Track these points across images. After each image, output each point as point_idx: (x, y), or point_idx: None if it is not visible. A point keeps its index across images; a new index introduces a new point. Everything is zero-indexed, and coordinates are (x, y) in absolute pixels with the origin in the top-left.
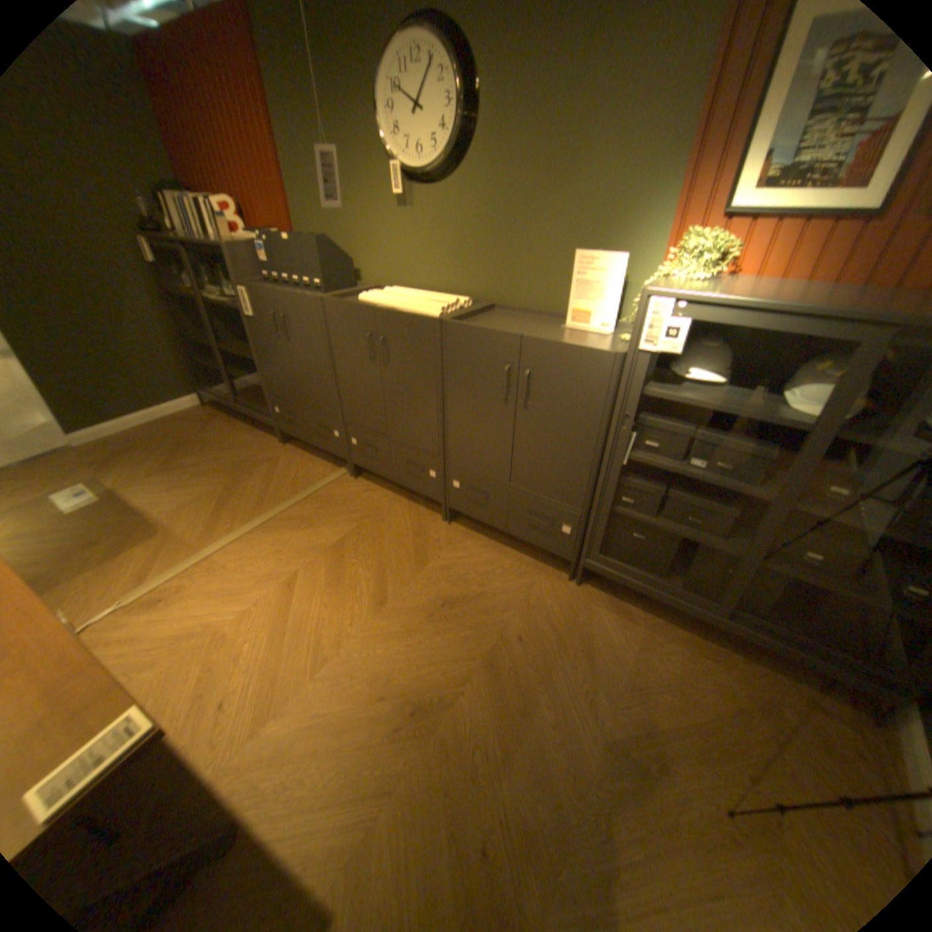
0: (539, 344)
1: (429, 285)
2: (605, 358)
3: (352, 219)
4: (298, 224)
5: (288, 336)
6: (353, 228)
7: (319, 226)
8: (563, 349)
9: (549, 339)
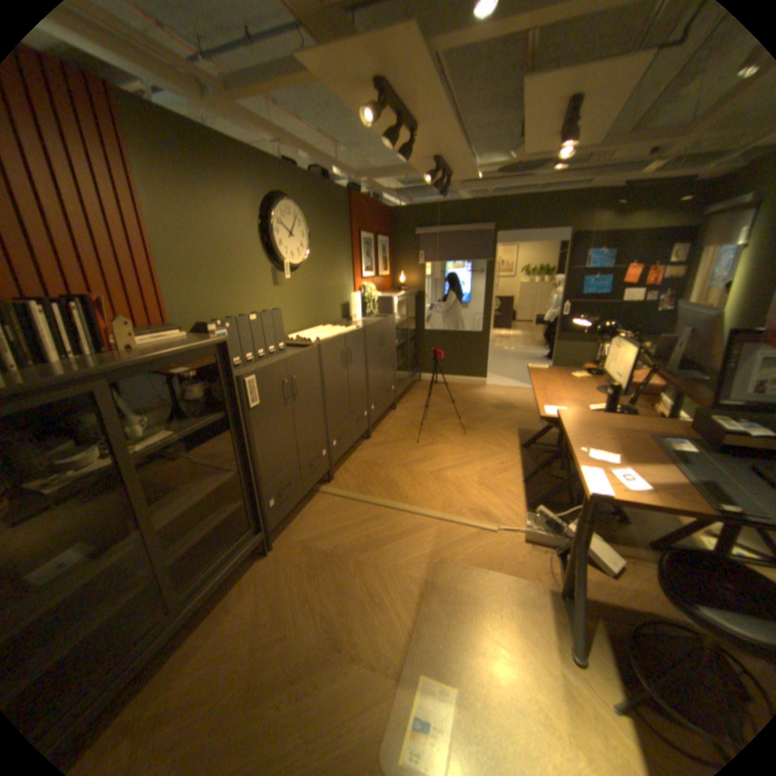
0: (383, 322)
1: (294, 330)
2: (391, 319)
3: (241, 300)
4: (175, 316)
5: (295, 395)
6: (242, 307)
7: (206, 311)
8: (386, 321)
9: (382, 320)
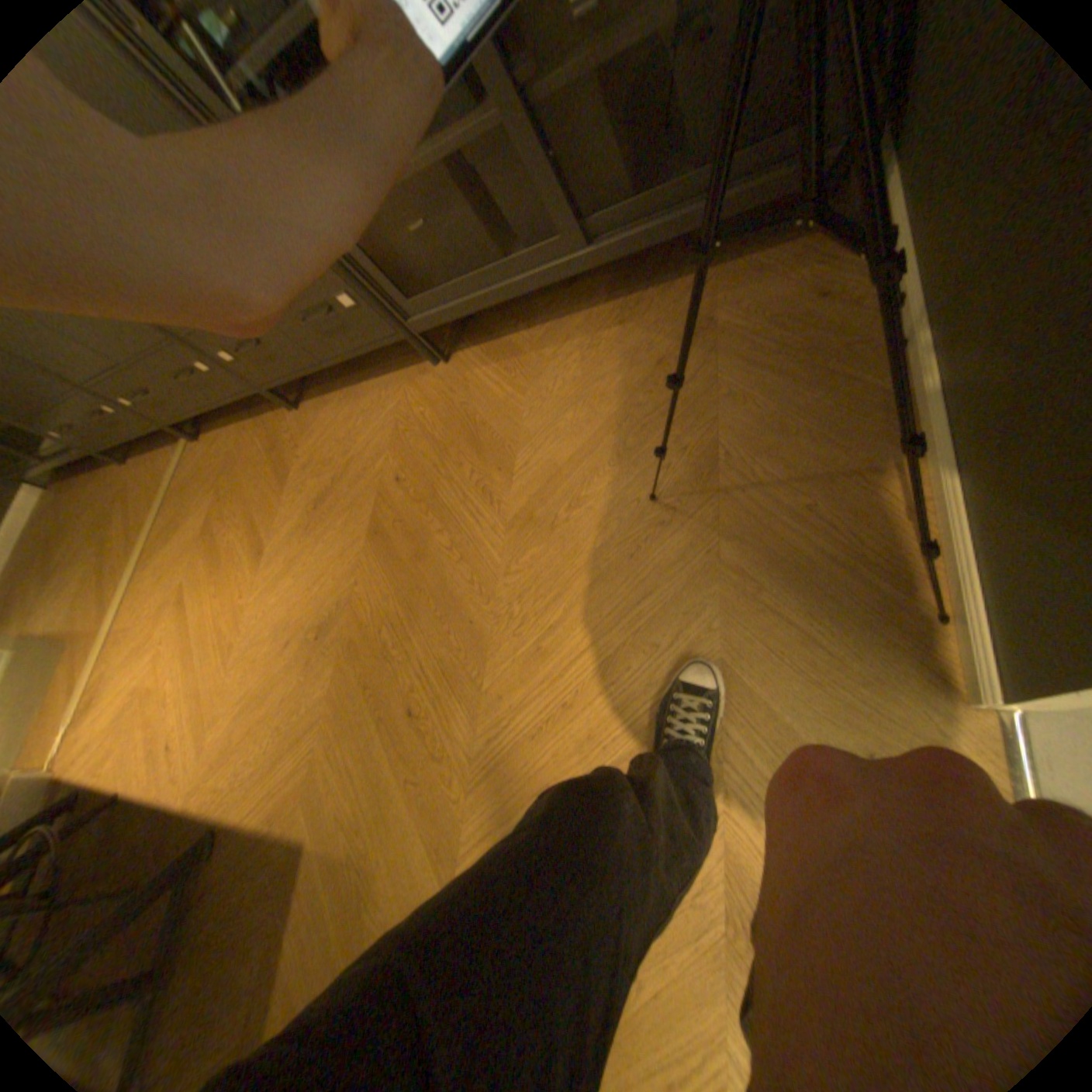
0: None
1: None
2: None
3: None
4: None
5: None
6: None
7: None
8: None
9: None
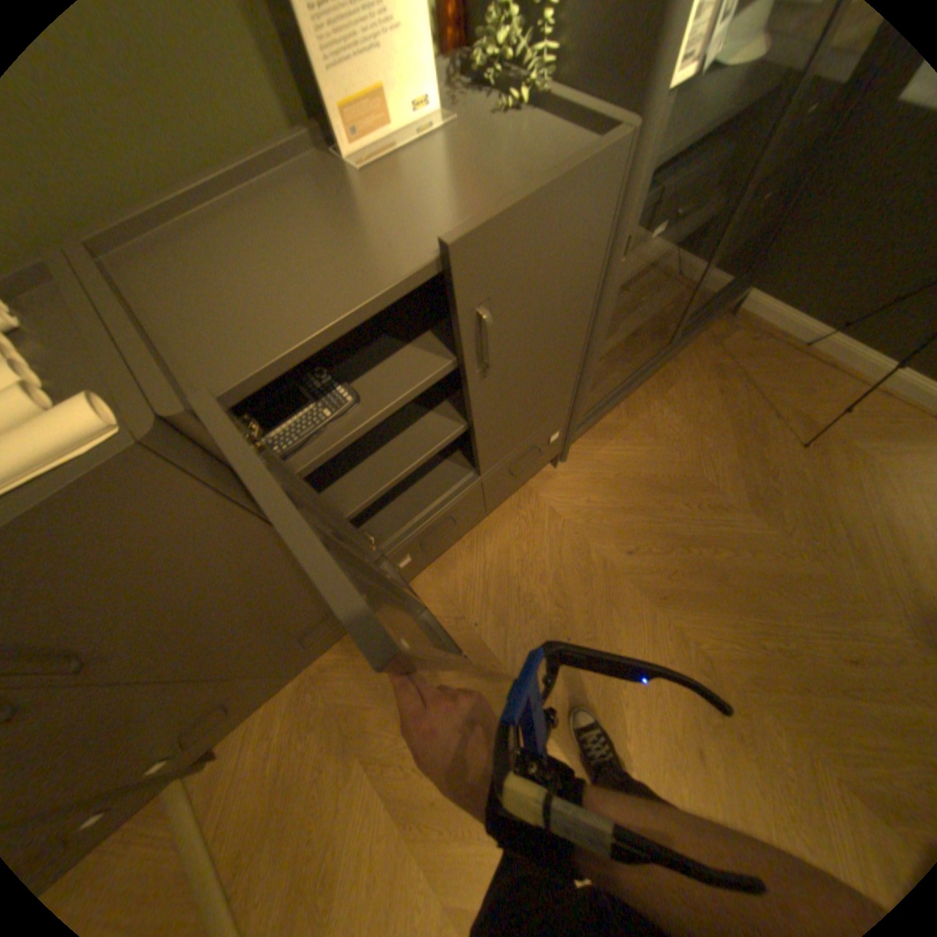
0: (494, 233)
1: None
2: (617, 155)
3: None
4: None
5: None
6: None
7: None
8: (544, 202)
9: (495, 204)
